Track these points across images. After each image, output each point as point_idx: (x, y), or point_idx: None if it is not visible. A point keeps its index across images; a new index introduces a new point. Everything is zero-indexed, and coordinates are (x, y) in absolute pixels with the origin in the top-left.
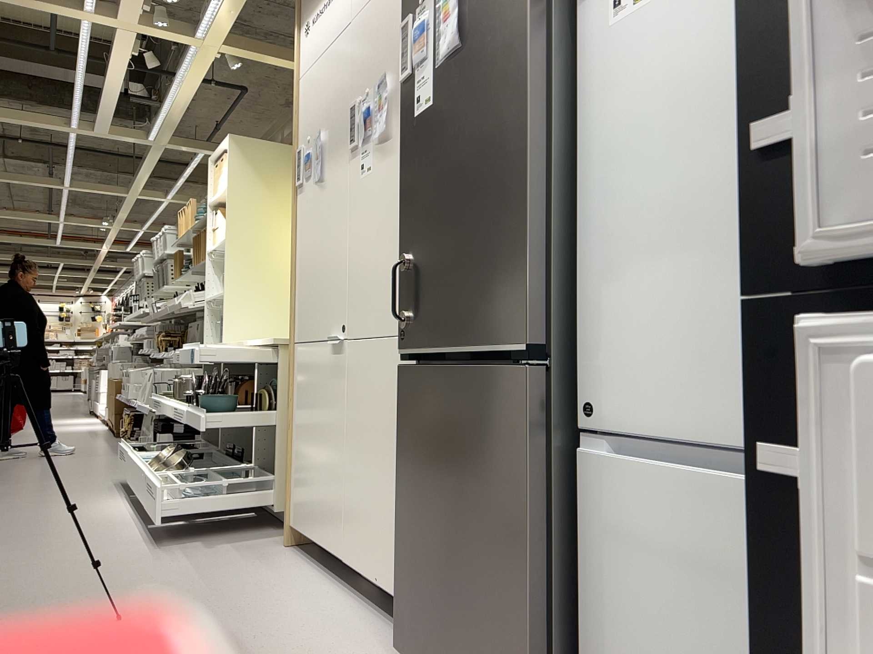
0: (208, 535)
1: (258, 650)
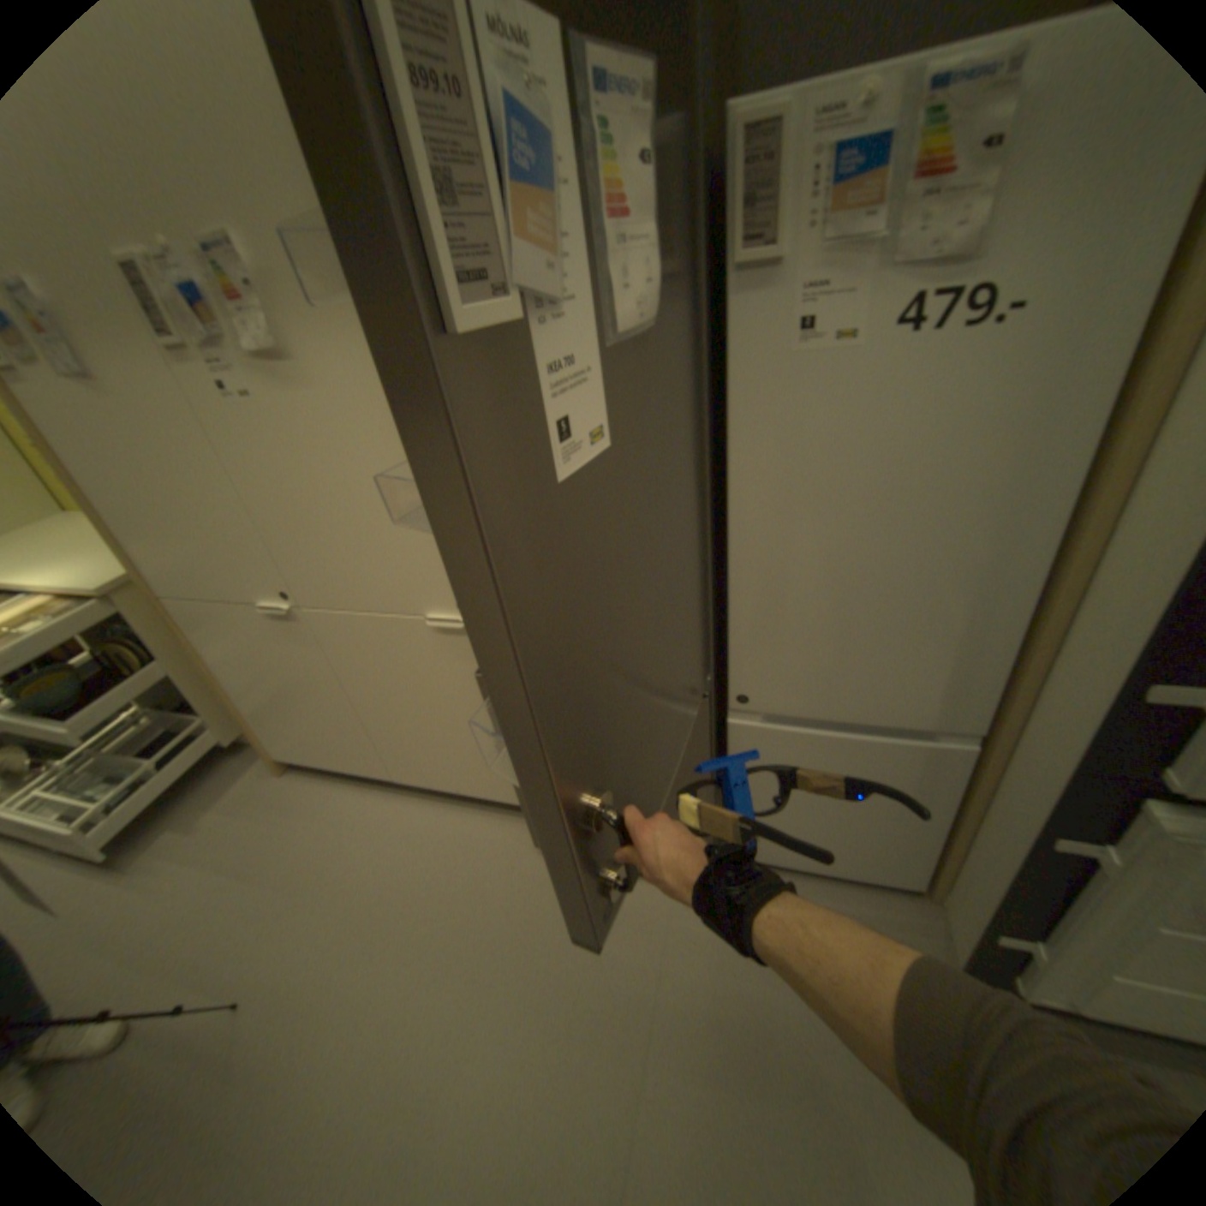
0: (159, 813)
1: (418, 921)
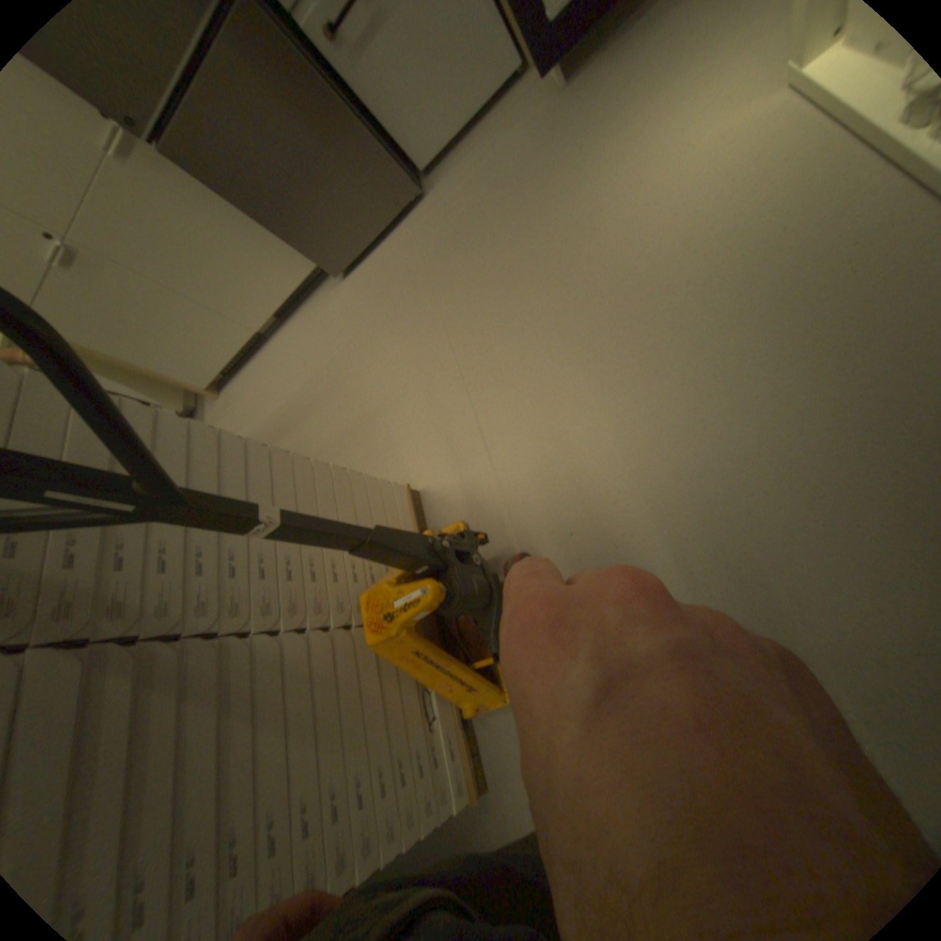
0: None
1: (315, 356)
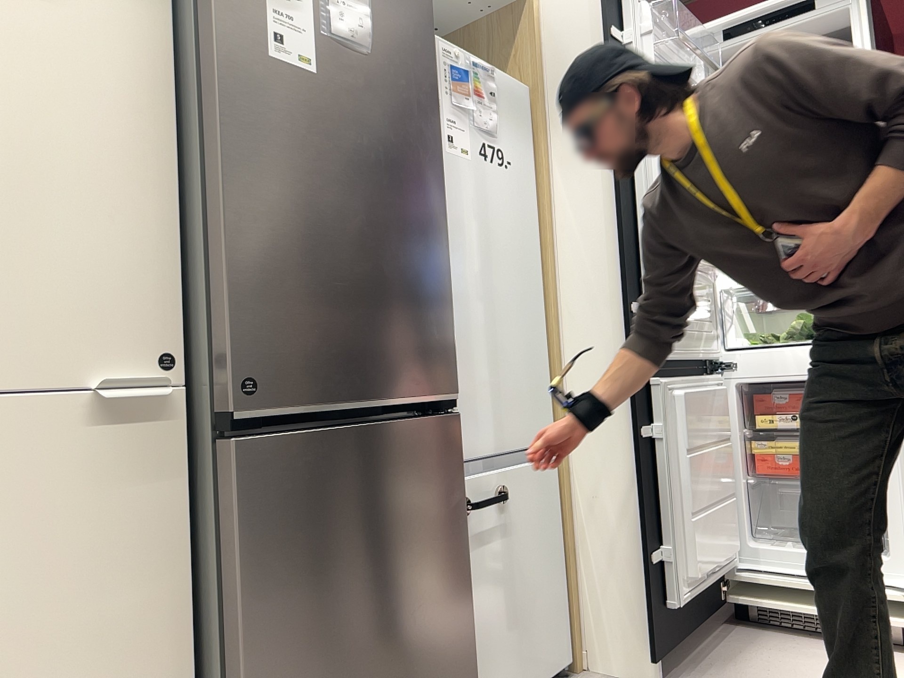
0: None
1: None
